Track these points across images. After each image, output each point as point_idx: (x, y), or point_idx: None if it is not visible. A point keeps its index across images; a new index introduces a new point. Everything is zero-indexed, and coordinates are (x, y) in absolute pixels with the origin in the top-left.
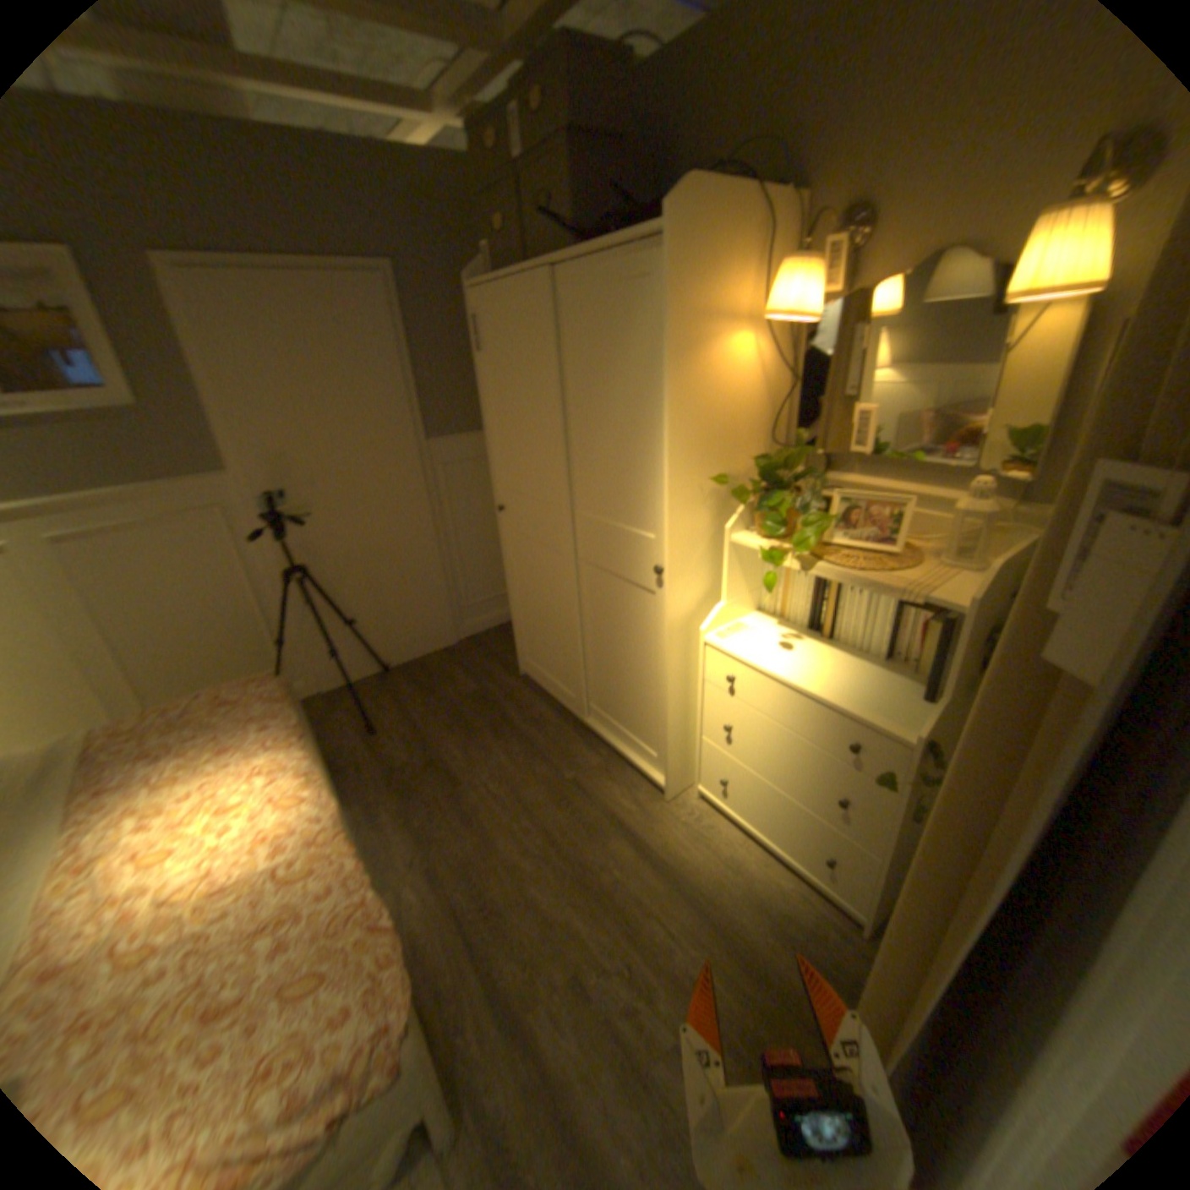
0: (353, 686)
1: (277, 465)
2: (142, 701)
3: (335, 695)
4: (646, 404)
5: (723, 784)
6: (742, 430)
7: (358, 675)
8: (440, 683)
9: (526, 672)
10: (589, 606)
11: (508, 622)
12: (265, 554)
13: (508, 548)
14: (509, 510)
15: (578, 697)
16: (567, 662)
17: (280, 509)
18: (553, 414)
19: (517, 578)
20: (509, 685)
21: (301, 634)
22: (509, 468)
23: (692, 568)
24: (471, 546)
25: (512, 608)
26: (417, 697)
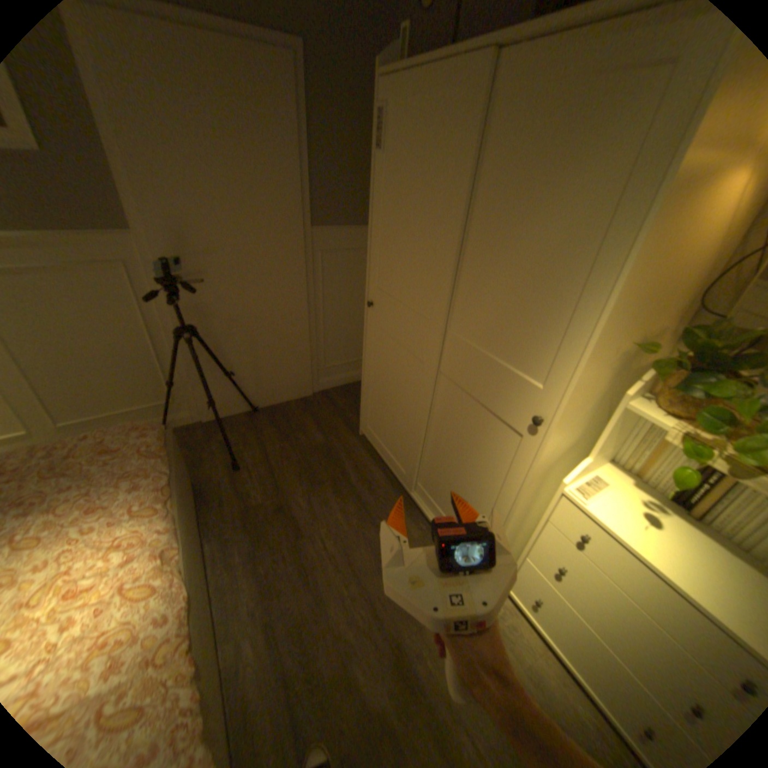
0: (229, 418)
1: (180, 230)
2: (56, 414)
3: (214, 425)
4: (590, 243)
5: (538, 605)
6: (679, 289)
7: (233, 410)
8: (296, 429)
9: (366, 435)
10: (440, 413)
11: (354, 382)
12: (165, 307)
13: (371, 337)
14: (378, 307)
15: (409, 475)
16: (405, 445)
17: (180, 271)
18: (453, 229)
19: (374, 364)
20: (350, 442)
21: (191, 376)
22: (387, 270)
23: (575, 424)
24: (336, 321)
25: (363, 385)
26: (277, 439)
